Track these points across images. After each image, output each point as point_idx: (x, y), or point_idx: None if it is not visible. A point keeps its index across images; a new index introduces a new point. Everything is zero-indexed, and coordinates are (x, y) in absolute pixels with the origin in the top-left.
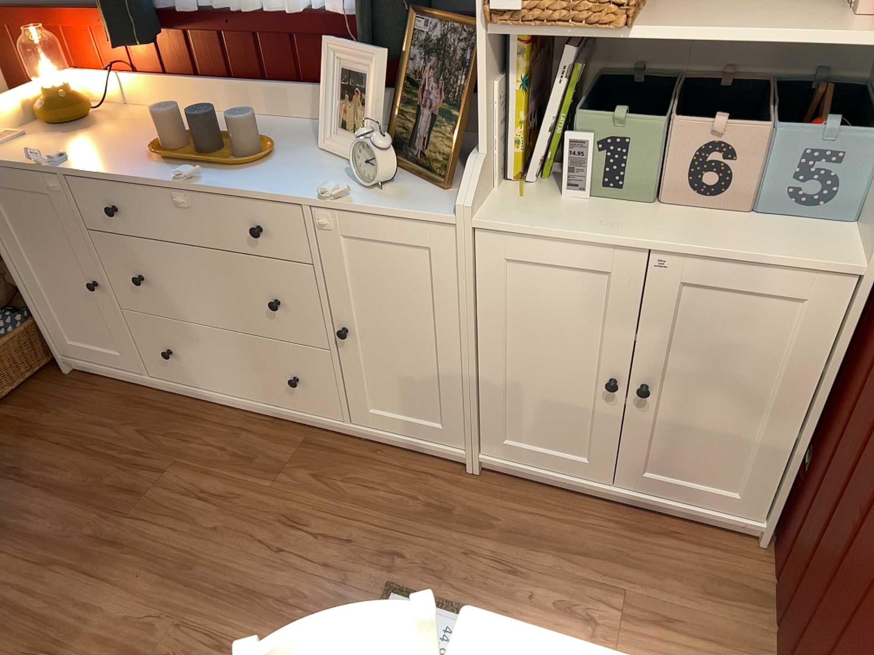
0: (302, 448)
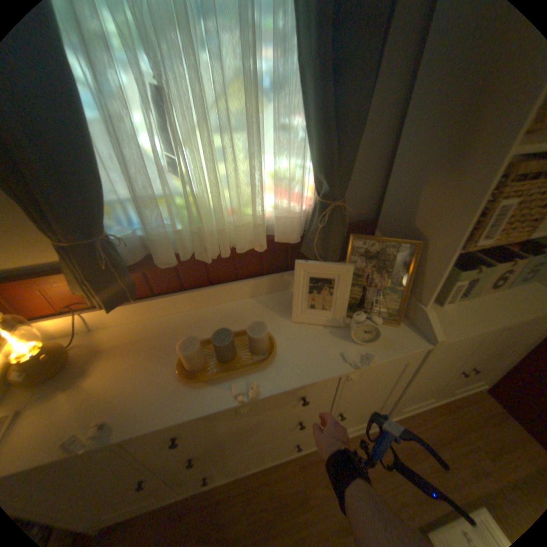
0: (303, 475)
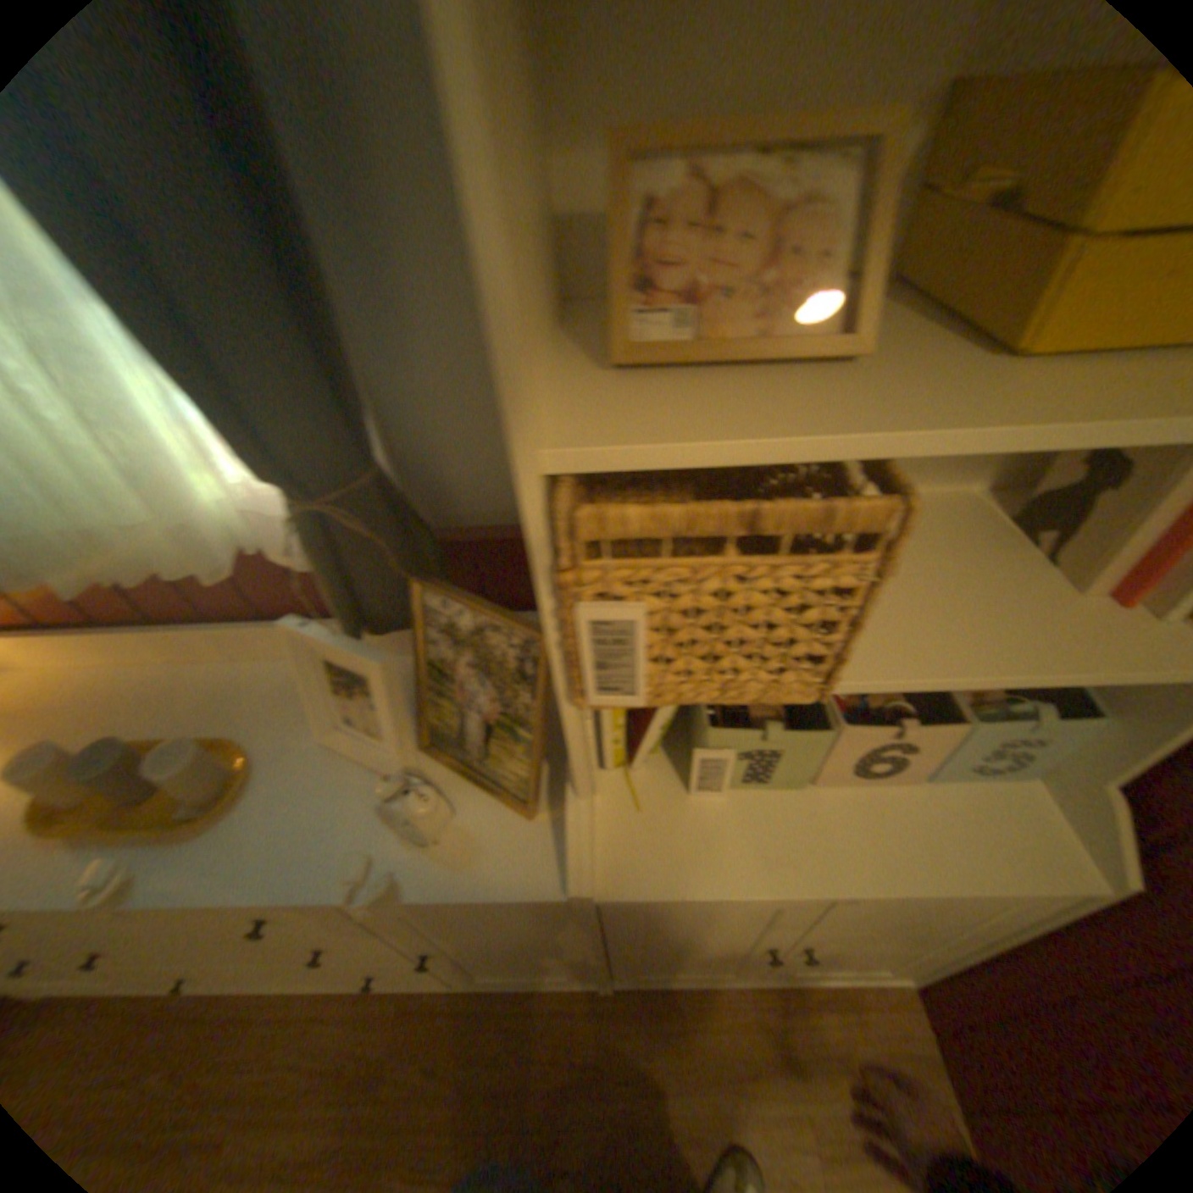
0: (393, 1033)
